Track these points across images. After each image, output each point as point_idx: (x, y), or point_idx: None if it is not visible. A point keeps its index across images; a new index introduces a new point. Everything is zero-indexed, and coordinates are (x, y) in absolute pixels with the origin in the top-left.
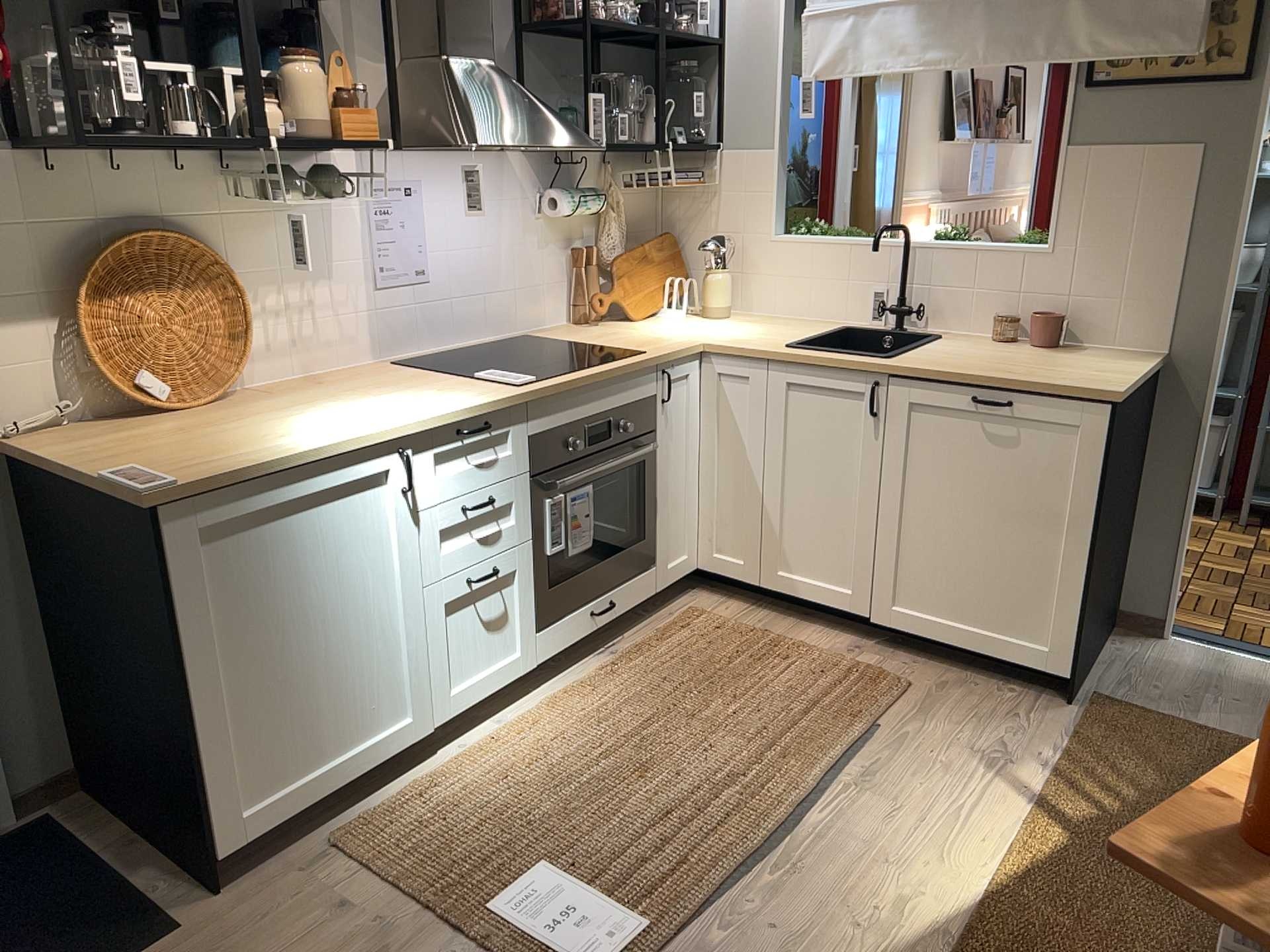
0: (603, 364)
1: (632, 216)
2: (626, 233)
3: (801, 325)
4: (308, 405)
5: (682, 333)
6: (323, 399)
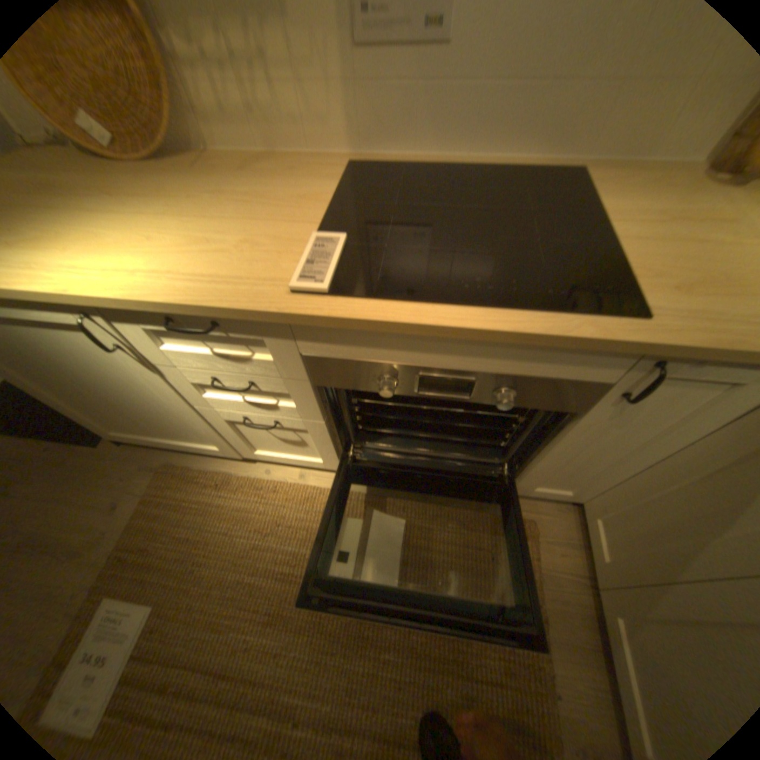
0: (501, 307)
1: None
2: None
3: None
4: (147, 197)
5: None
6: (178, 192)
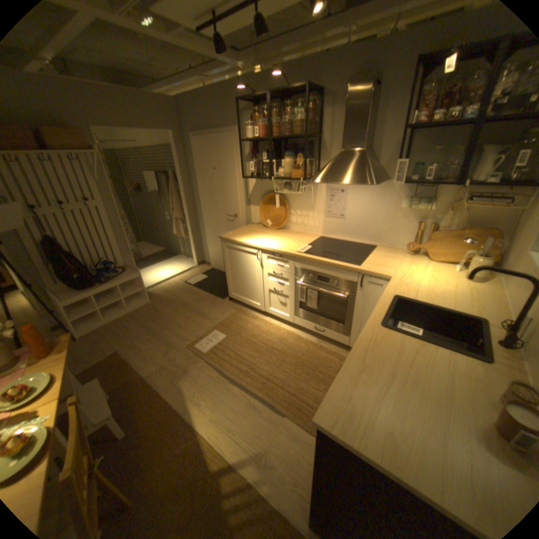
0: (332, 260)
1: (484, 215)
2: (468, 222)
3: (476, 305)
4: (275, 236)
5: (411, 272)
6: (281, 236)
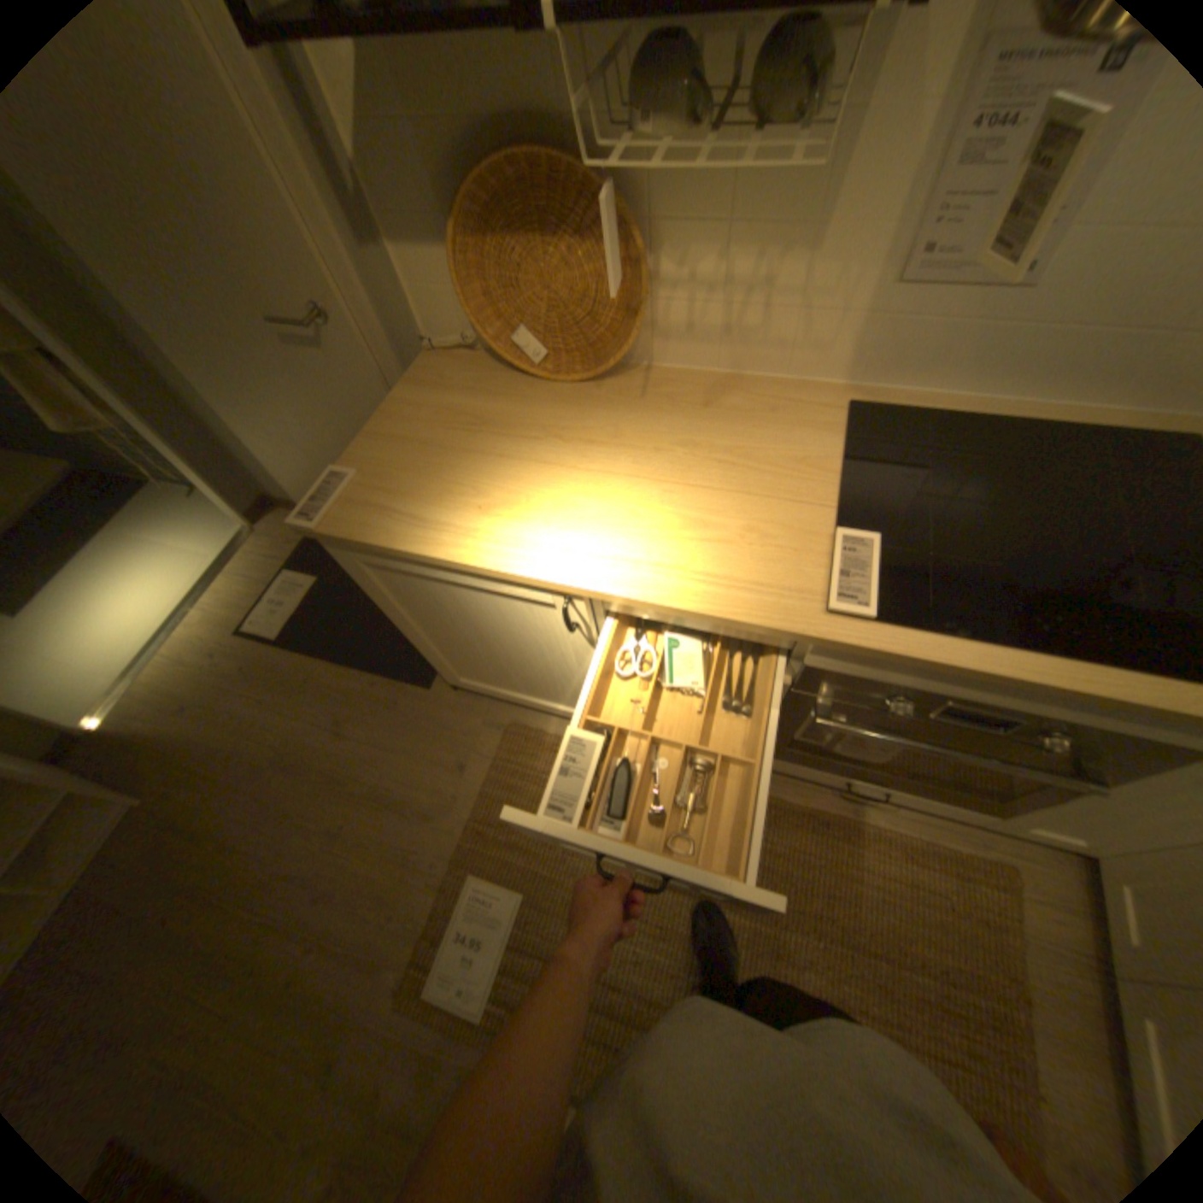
0: (1096, 663)
1: None
2: None
3: None
4: (611, 449)
5: None
6: (646, 444)
